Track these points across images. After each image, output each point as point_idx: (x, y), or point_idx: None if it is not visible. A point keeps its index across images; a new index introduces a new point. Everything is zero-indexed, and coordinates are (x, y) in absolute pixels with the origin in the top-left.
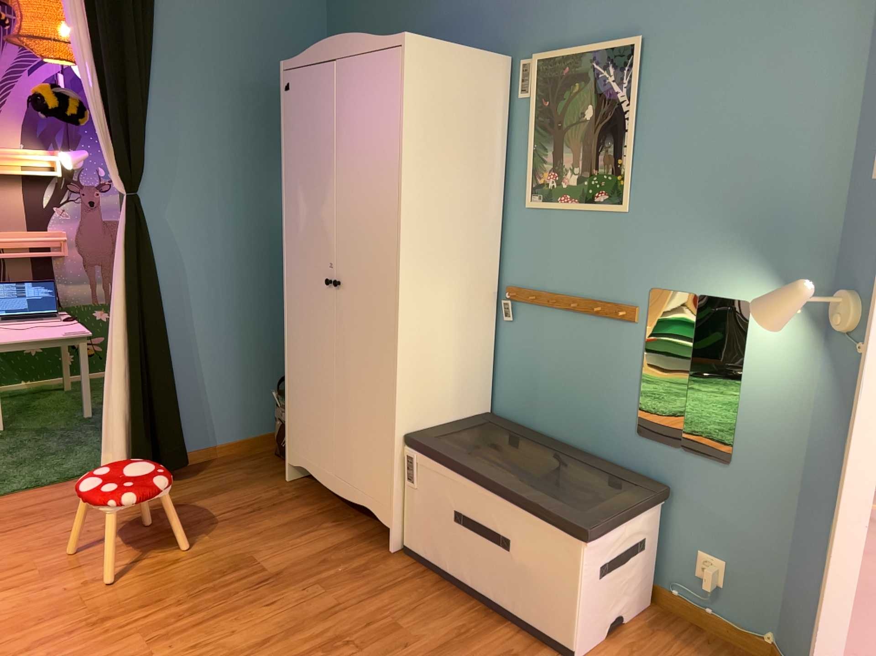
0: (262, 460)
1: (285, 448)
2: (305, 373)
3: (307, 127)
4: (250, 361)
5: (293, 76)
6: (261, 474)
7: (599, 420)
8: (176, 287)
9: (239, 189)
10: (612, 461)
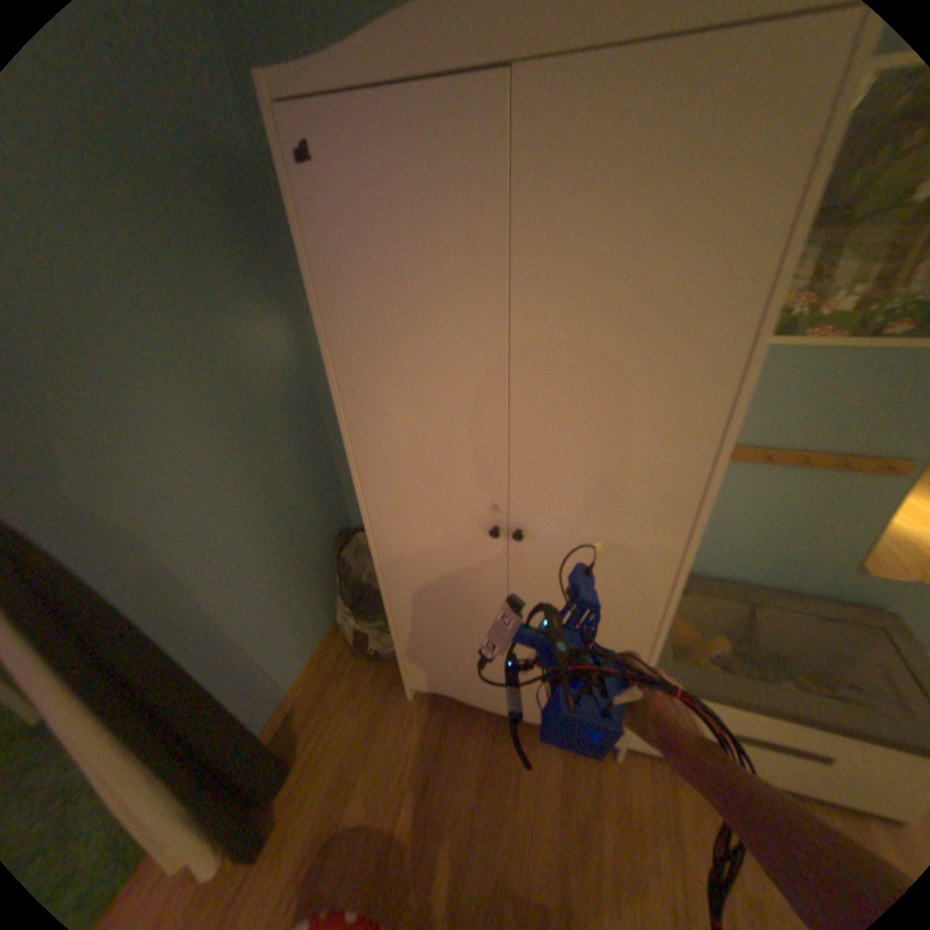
0: (352, 675)
1: (378, 655)
2: (439, 619)
3: (406, 256)
4: (289, 584)
5: (323, 113)
6: (373, 702)
7: (805, 562)
8: (156, 583)
9: (185, 371)
10: (815, 592)
